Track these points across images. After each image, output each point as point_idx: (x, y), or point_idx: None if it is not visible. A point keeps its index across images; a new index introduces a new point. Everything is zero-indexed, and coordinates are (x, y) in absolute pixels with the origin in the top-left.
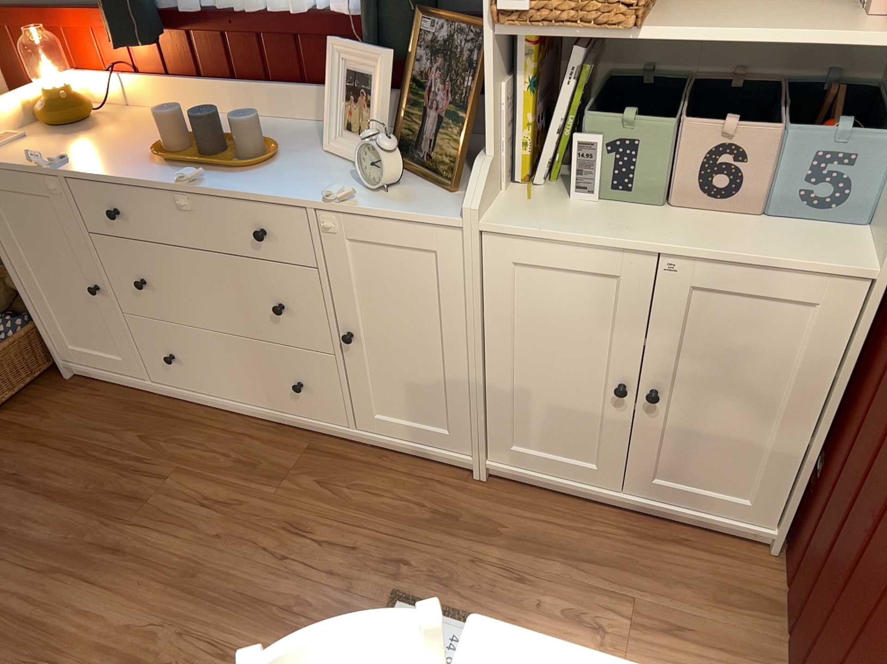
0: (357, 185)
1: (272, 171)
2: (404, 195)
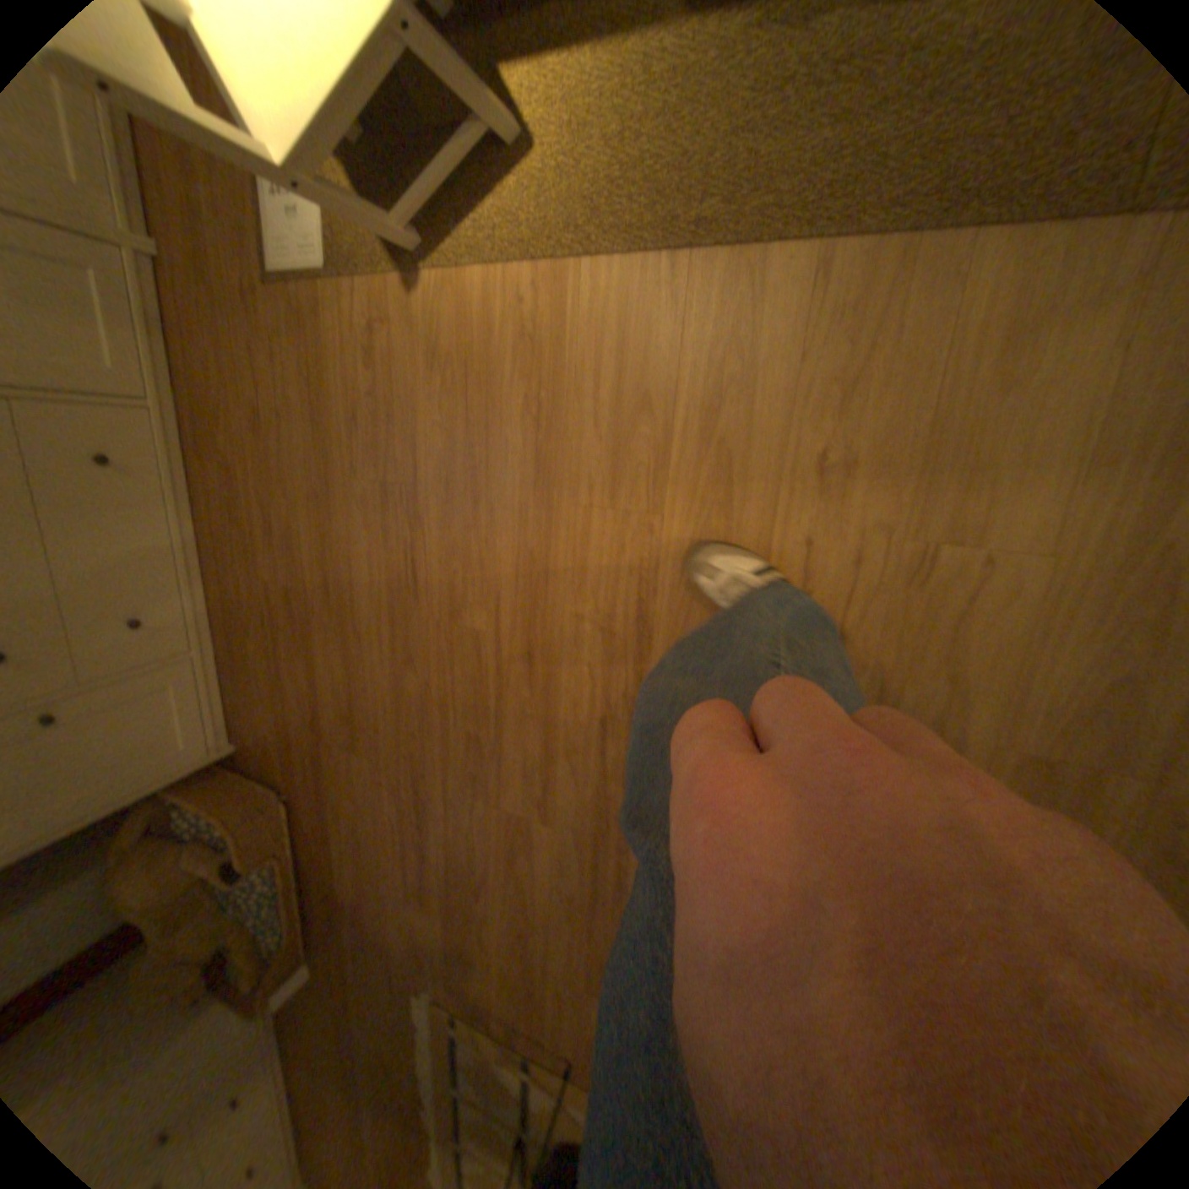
0: None
1: None
2: None
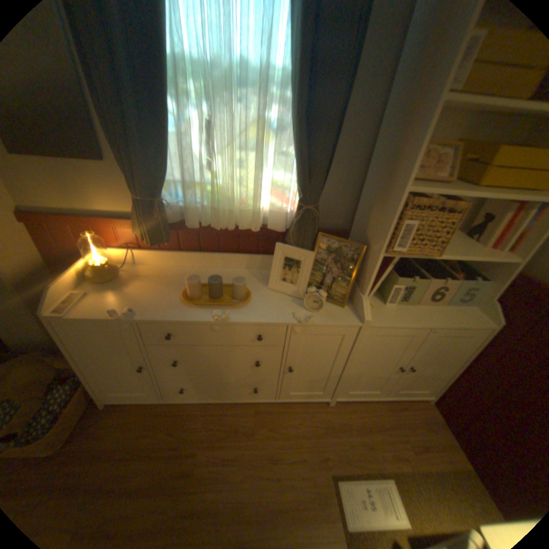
0: (299, 307)
1: (252, 302)
2: (325, 311)
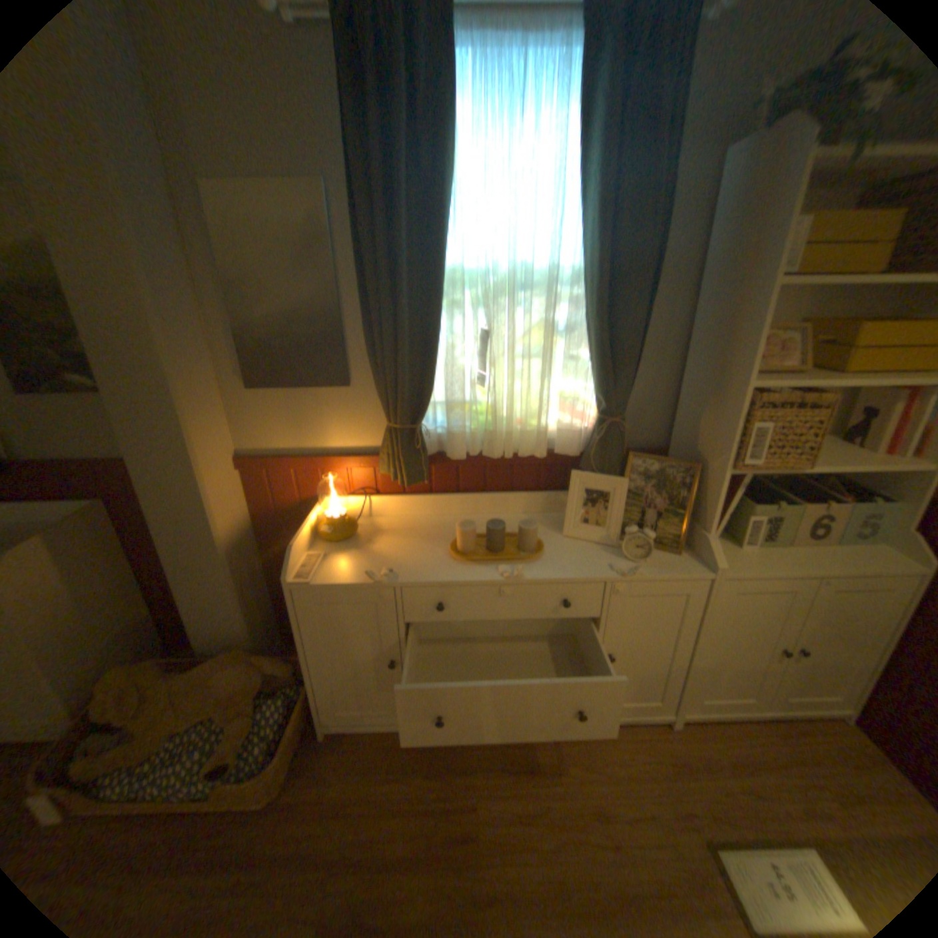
0: (616, 557)
1: (547, 555)
2: (655, 560)
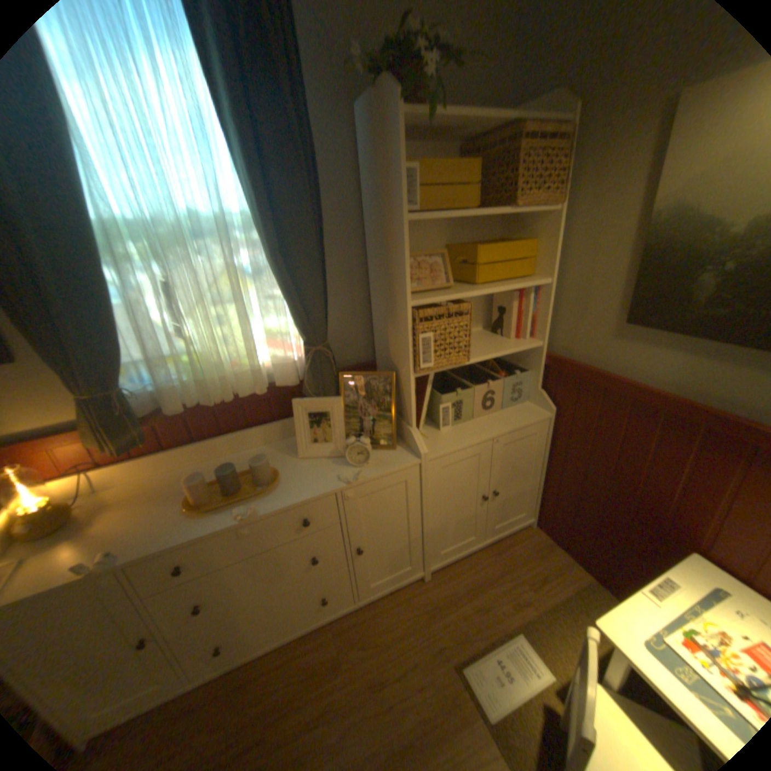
0: (344, 466)
1: (282, 482)
2: (375, 460)
